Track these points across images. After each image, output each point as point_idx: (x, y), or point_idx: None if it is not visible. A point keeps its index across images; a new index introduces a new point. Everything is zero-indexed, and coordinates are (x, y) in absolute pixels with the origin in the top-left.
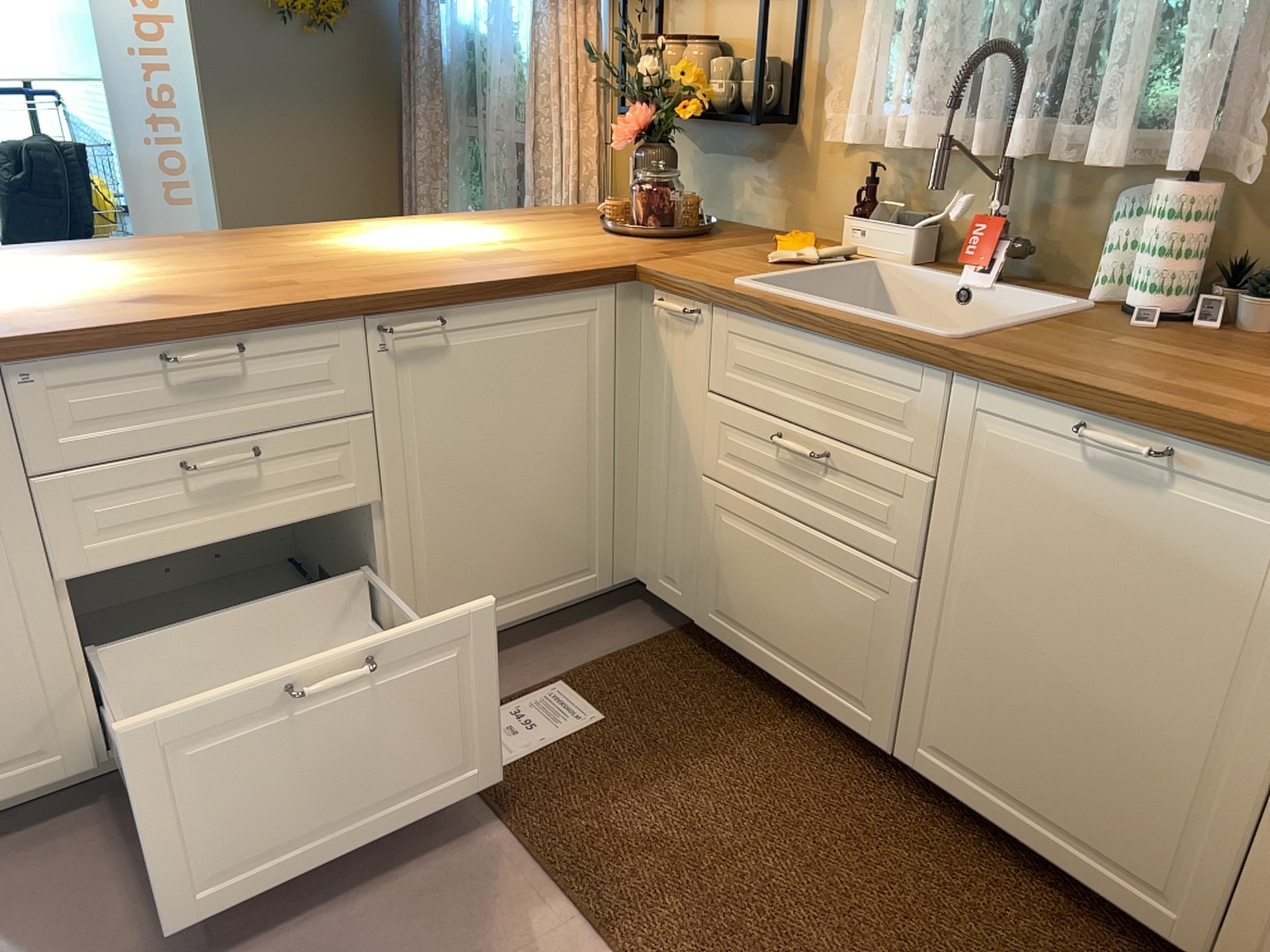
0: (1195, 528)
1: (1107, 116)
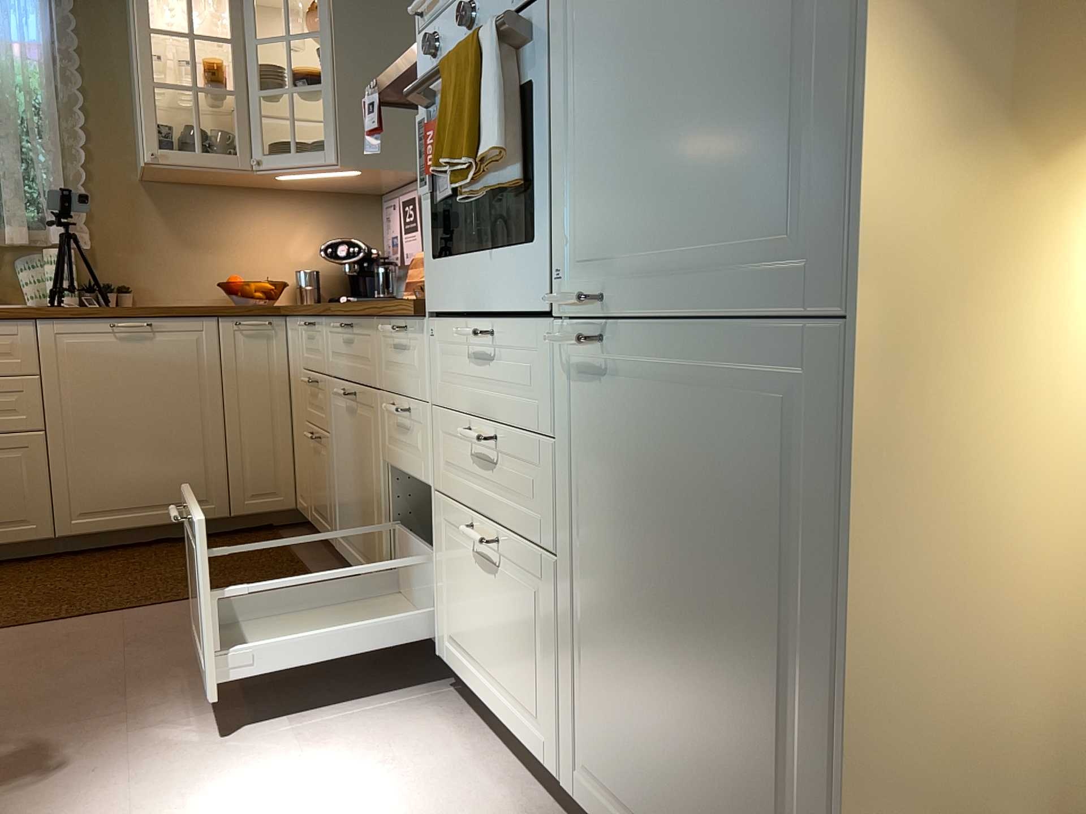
0: (168, 348)
1: (12, 221)
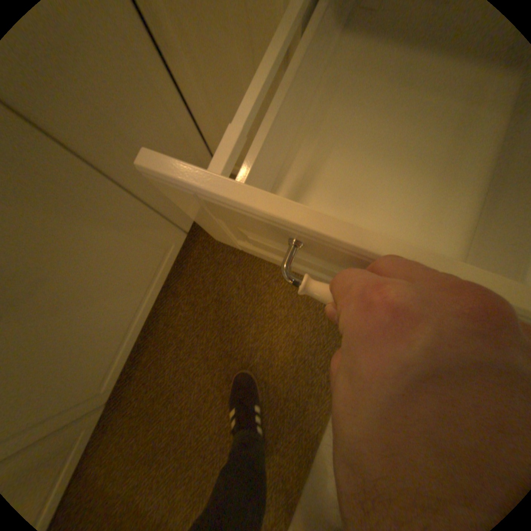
0: None
1: None
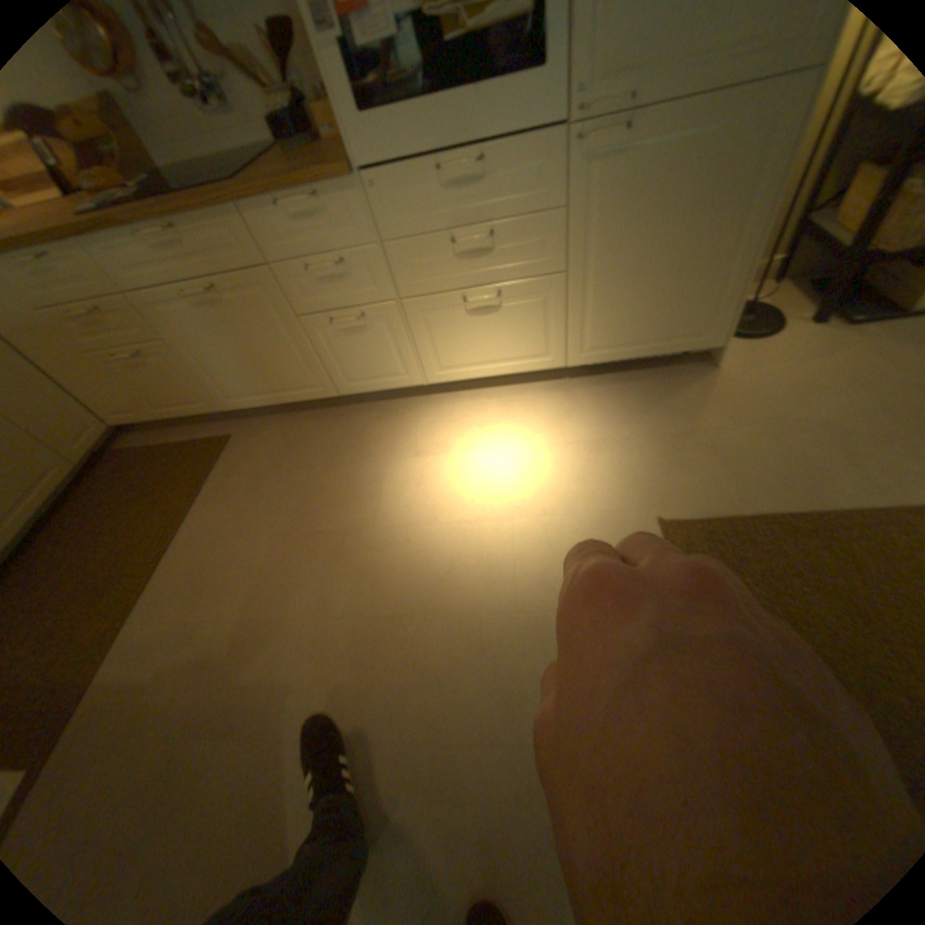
0: None
1: None
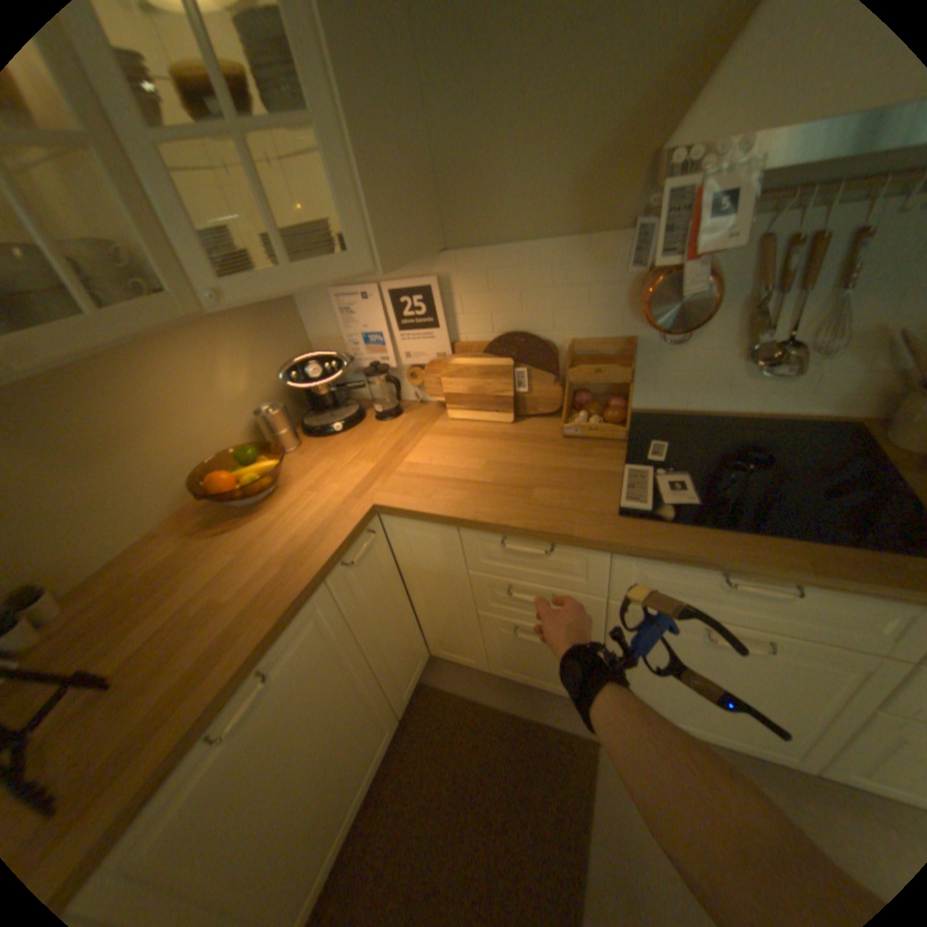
0: (292, 670)
1: None
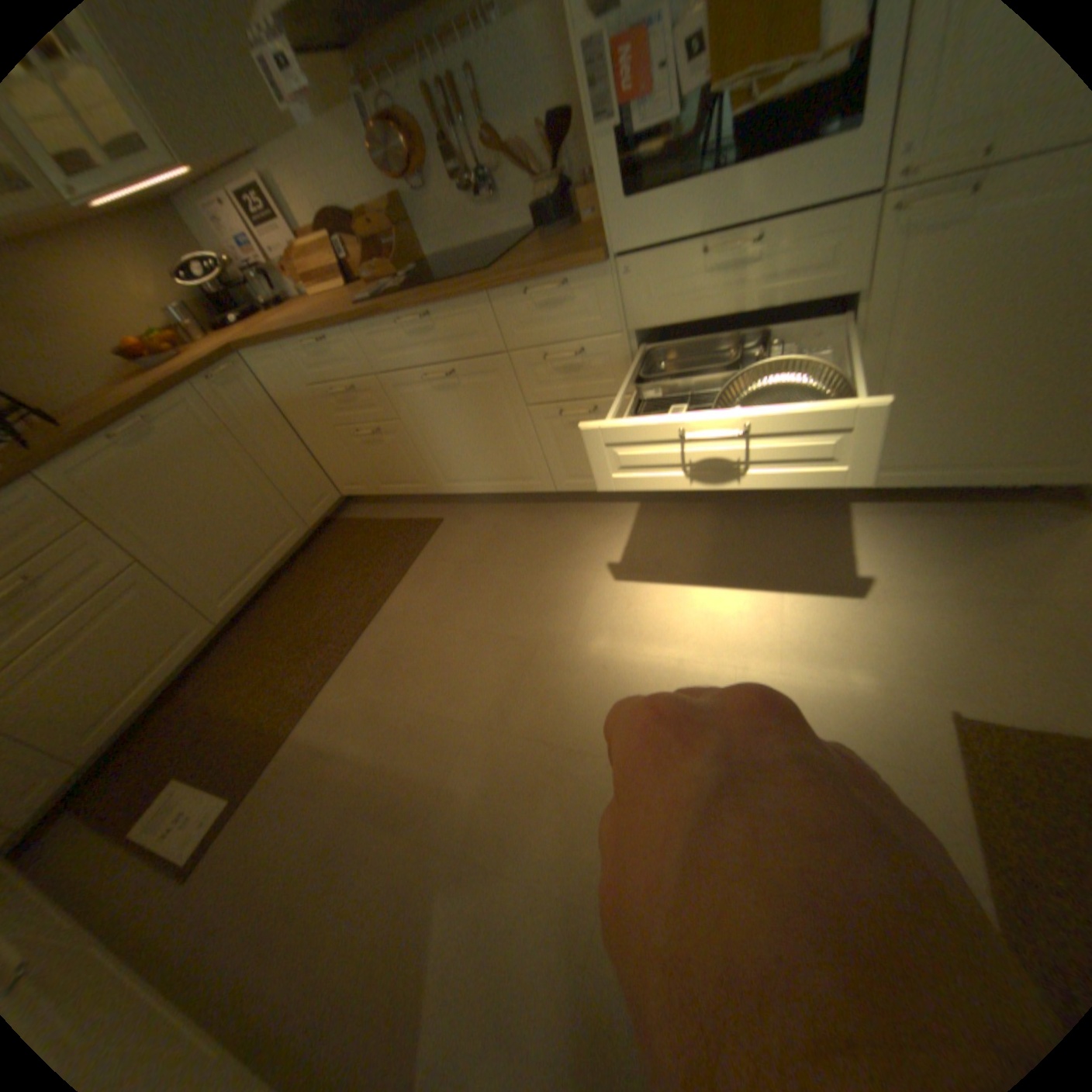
0: (172, 430)
1: None
